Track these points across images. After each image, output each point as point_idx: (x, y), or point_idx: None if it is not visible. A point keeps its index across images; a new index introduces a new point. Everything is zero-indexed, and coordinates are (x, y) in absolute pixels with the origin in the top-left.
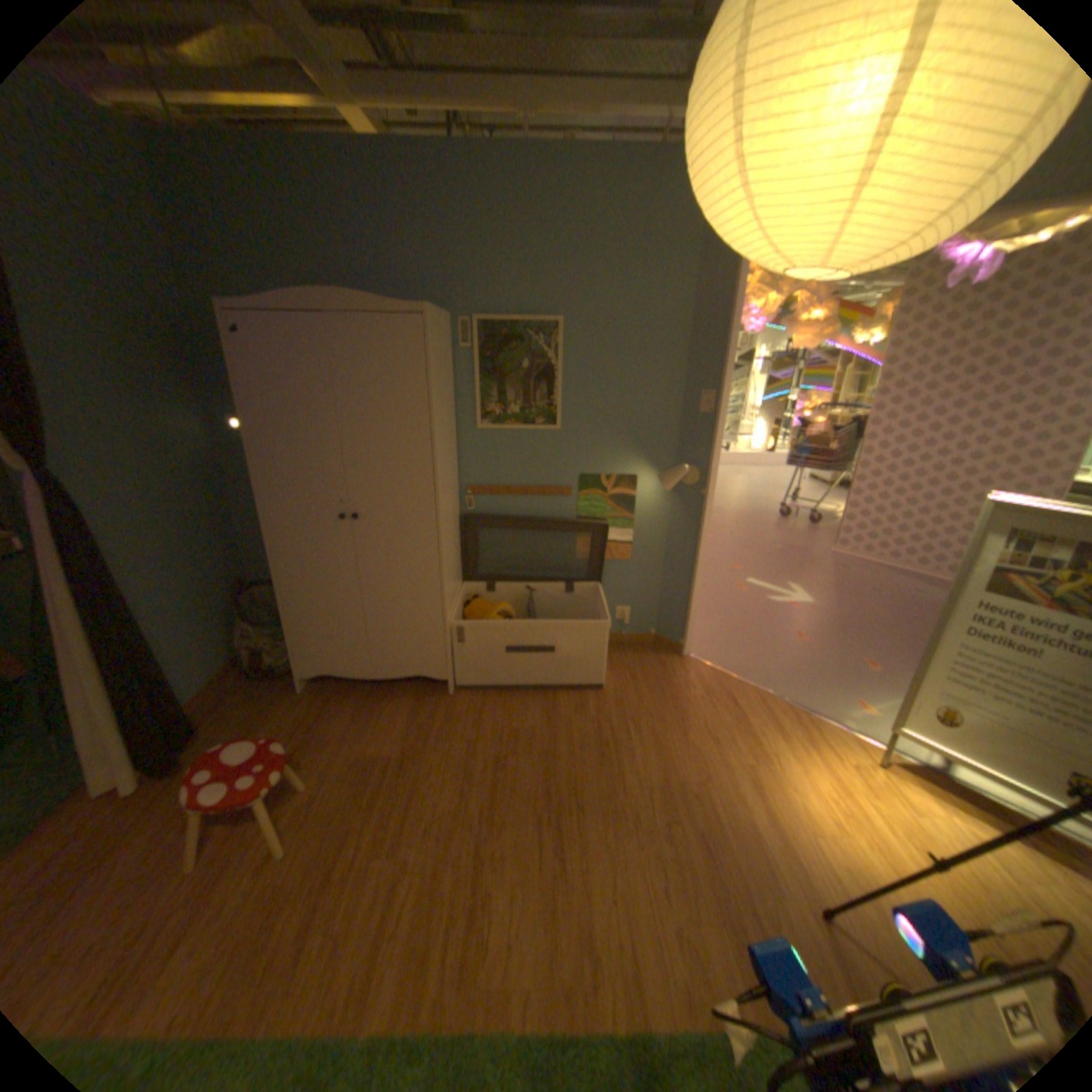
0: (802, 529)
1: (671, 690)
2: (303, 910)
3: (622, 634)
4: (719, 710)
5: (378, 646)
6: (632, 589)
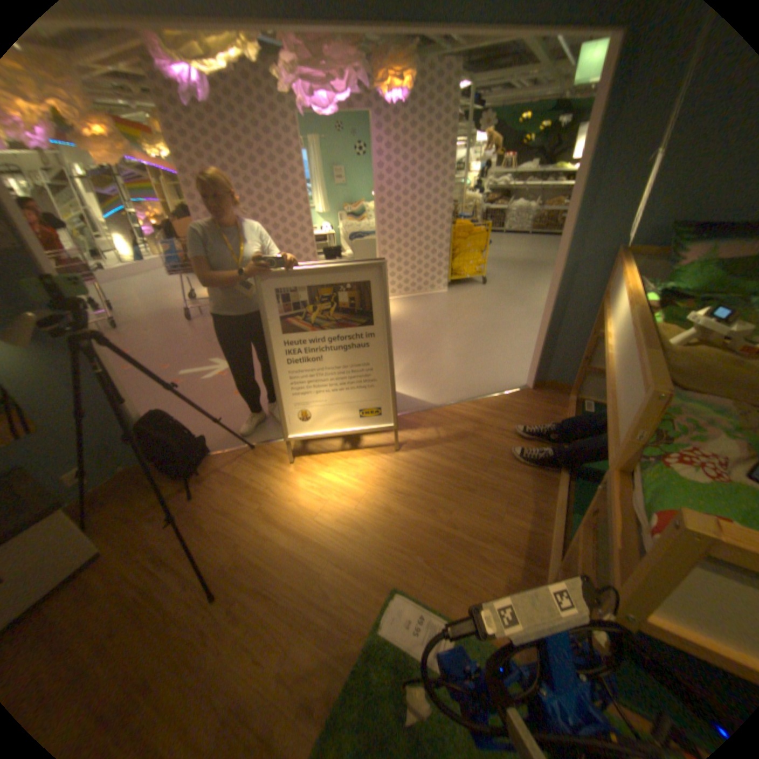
0: (200, 316)
1: (170, 504)
2: None
3: (91, 492)
4: (216, 488)
5: None
6: (69, 451)
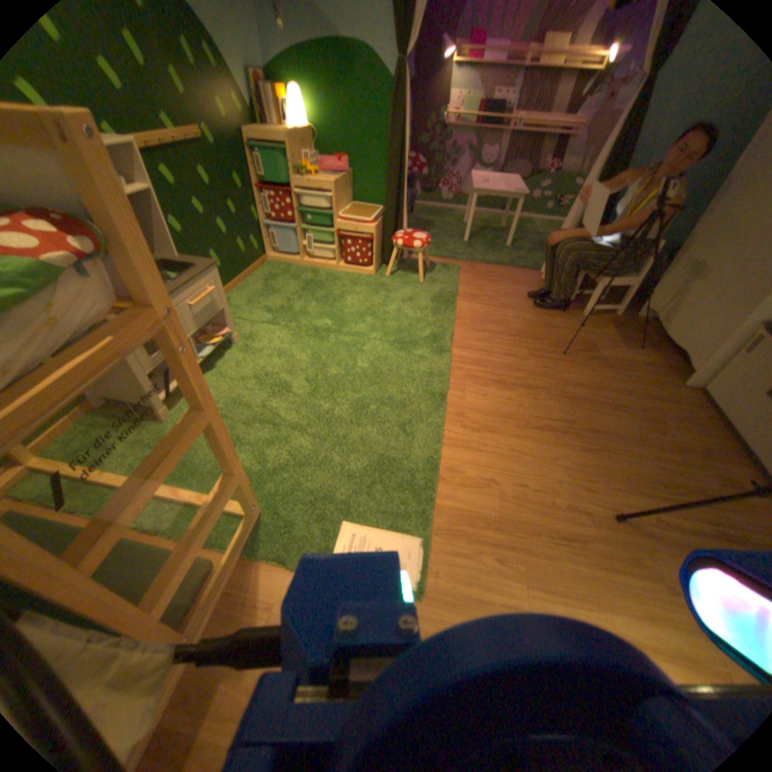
0: None
1: None
2: (495, 331)
3: None
4: None
5: (689, 314)
6: None
